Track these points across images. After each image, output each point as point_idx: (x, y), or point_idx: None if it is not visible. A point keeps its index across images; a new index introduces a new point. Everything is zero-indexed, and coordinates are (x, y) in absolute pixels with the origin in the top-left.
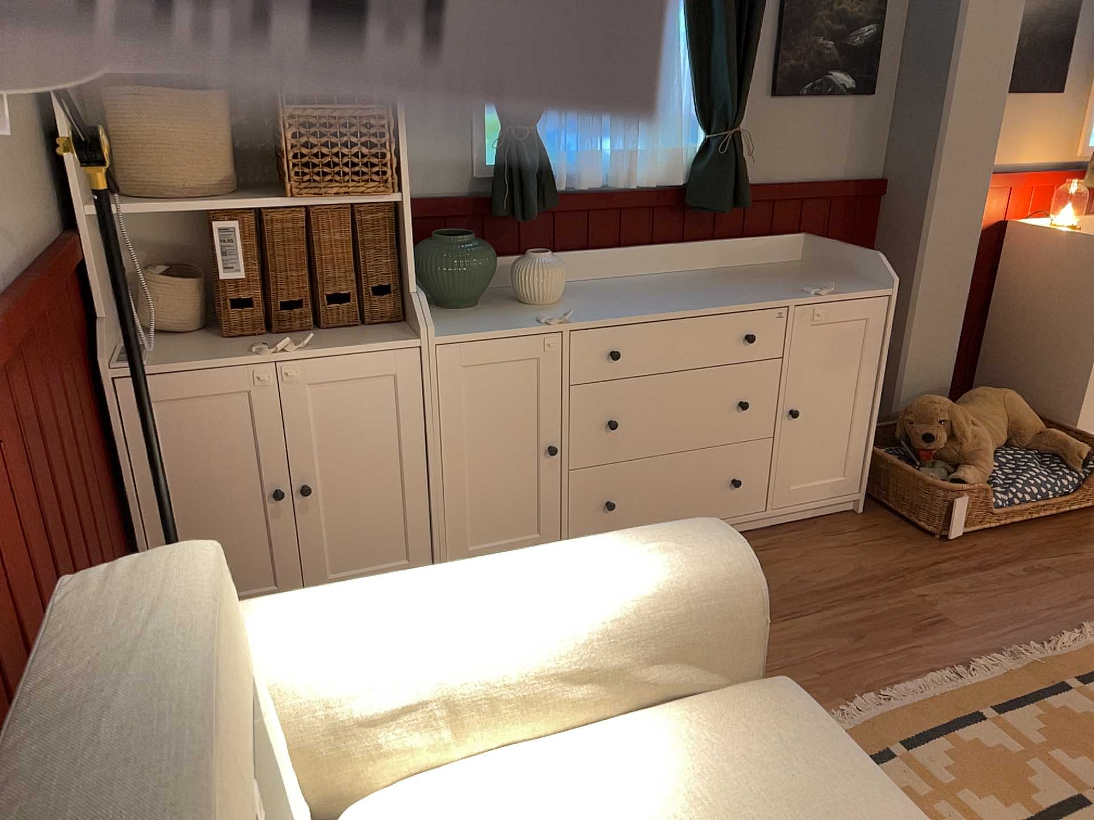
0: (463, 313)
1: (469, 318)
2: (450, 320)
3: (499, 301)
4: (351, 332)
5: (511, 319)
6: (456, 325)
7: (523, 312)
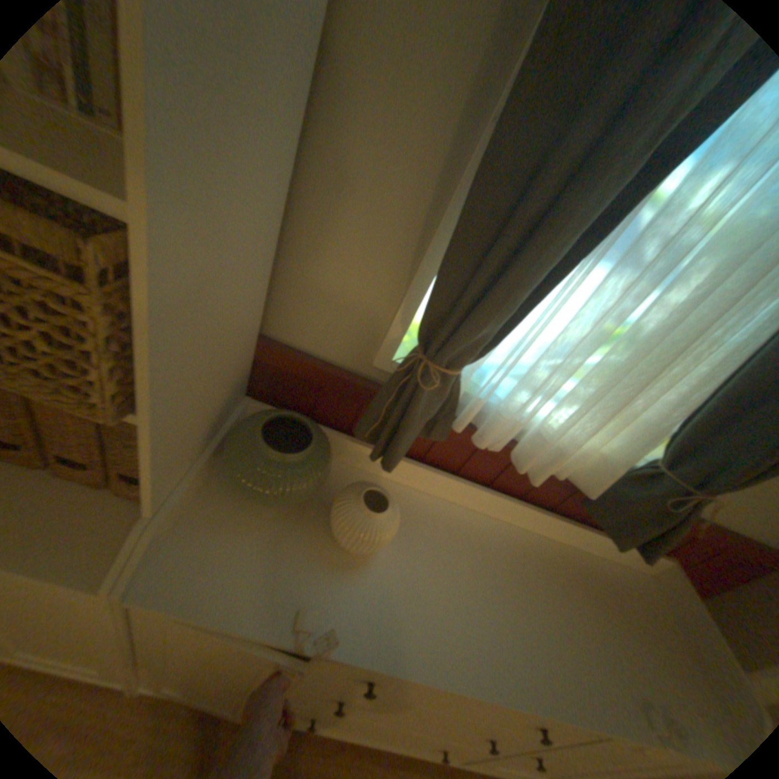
0: (255, 521)
1: (246, 543)
2: (221, 536)
3: (321, 505)
4: (82, 502)
5: (285, 580)
6: (209, 561)
7: (316, 560)
